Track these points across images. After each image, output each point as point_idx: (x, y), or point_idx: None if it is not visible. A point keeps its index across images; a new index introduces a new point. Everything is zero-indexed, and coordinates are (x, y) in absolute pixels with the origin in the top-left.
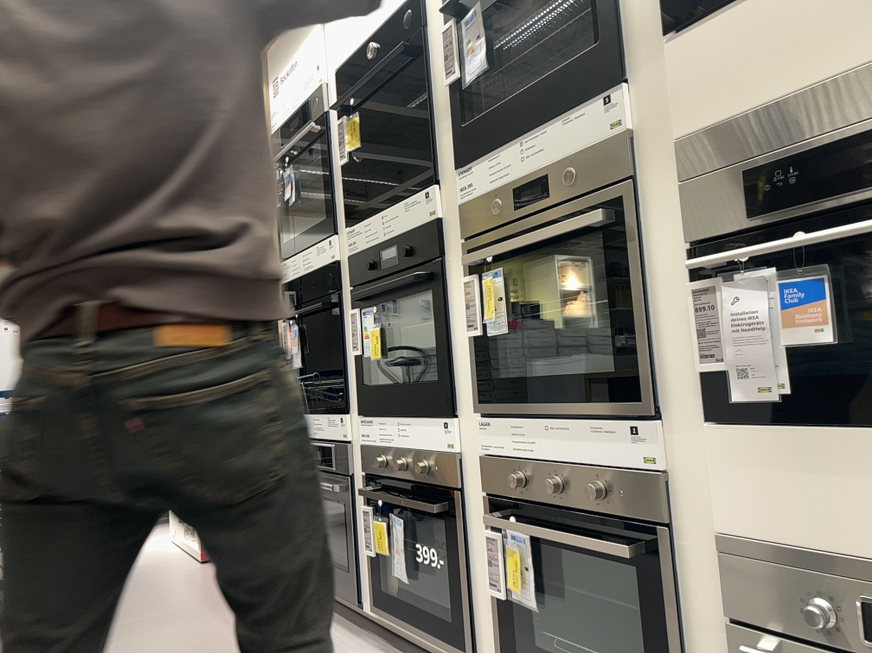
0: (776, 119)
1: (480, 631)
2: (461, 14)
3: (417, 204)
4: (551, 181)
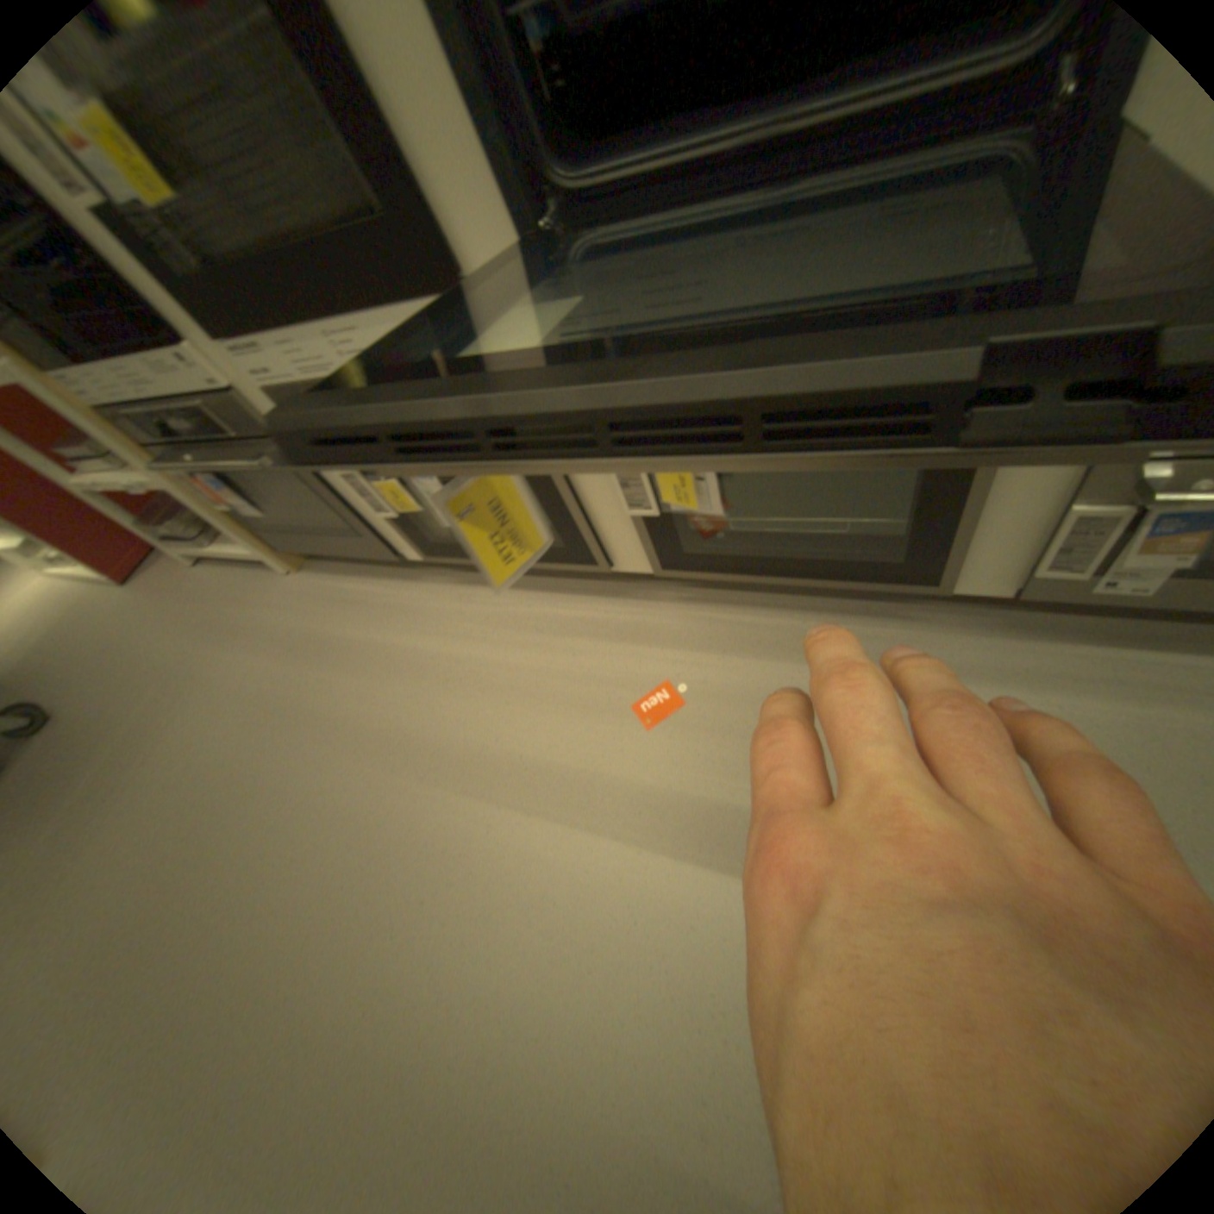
0: None
1: (607, 541)
2: None
3: None
4: None
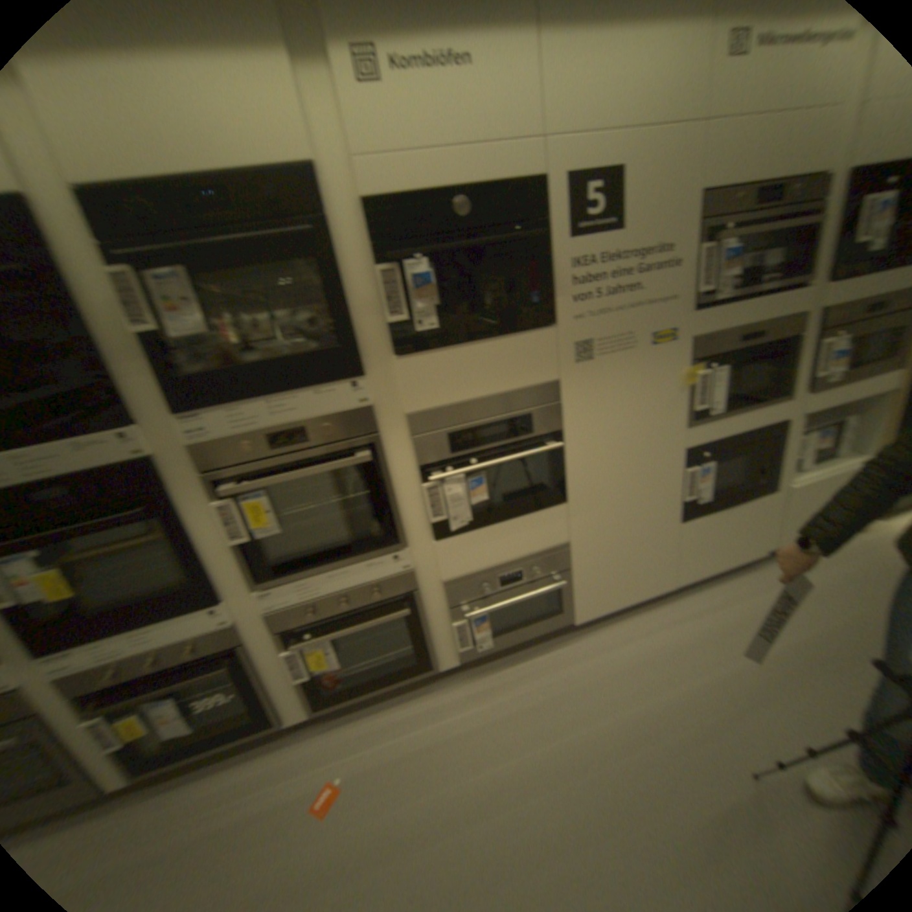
0: (459, 412)
1: (275, 711)
2: (131, 259)
3: (96, 446)
4: (305, 433)
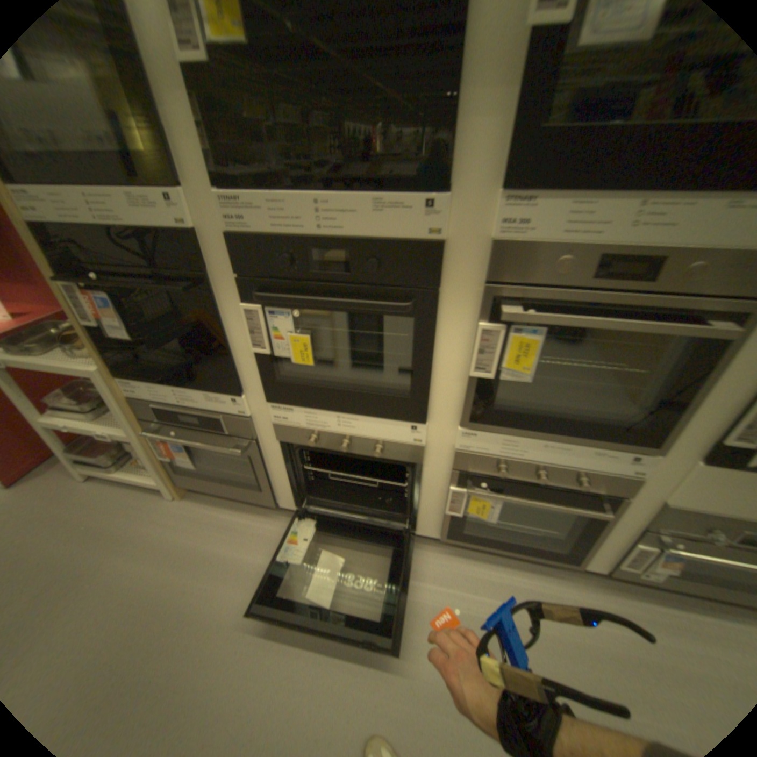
0: None
1: (420, 520)
2: None
3: (407, 209)
4: (666, 265)
